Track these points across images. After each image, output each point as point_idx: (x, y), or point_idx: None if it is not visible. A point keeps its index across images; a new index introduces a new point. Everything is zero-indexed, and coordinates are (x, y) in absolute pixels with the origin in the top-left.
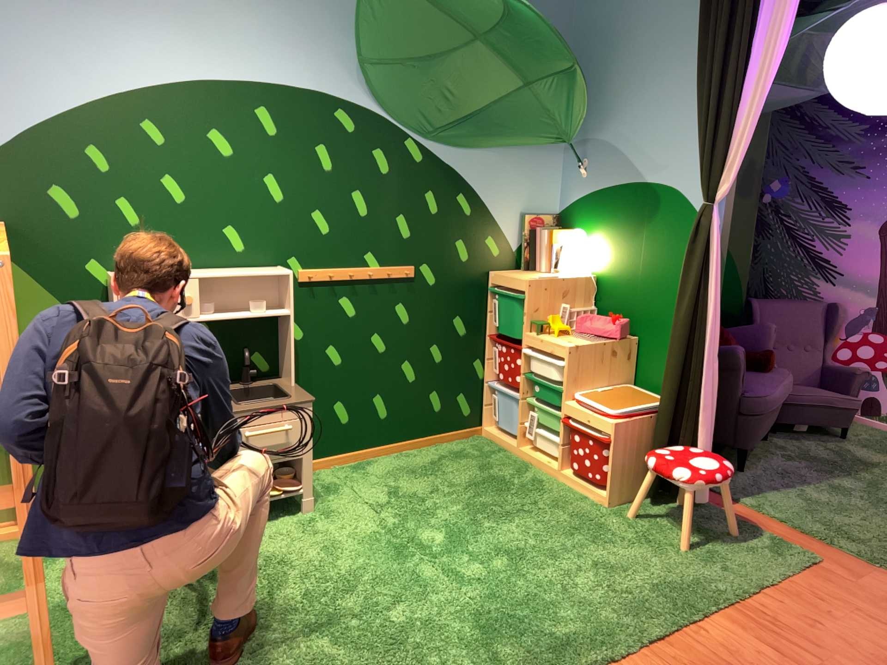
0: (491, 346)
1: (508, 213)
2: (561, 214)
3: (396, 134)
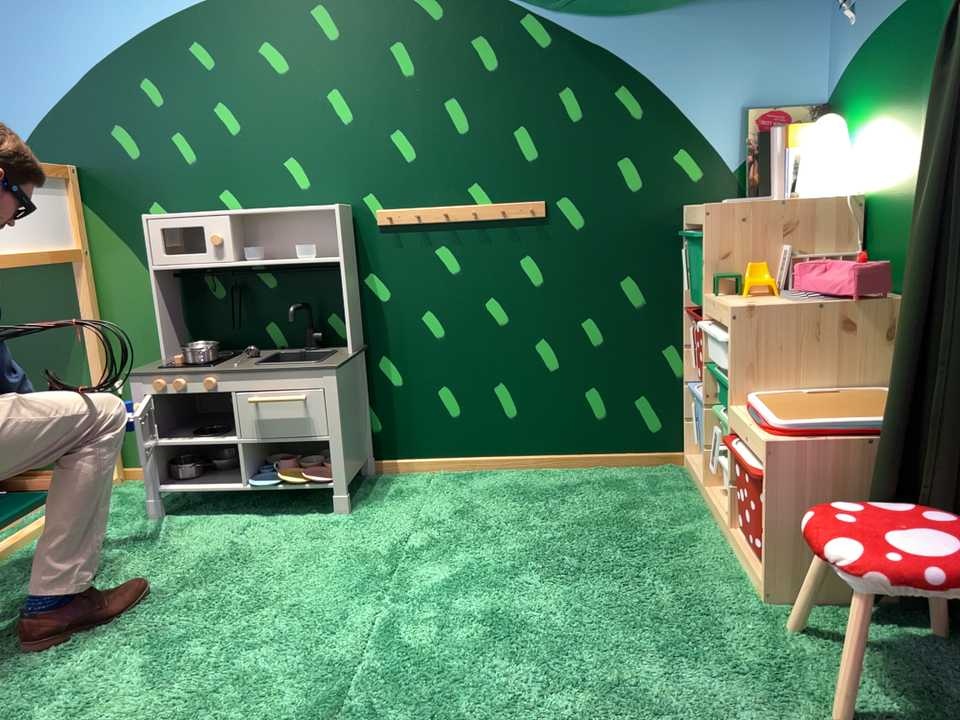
0: (693, 326)
1: (718, 107)
2: (831, 98)
3: (504, 6)
